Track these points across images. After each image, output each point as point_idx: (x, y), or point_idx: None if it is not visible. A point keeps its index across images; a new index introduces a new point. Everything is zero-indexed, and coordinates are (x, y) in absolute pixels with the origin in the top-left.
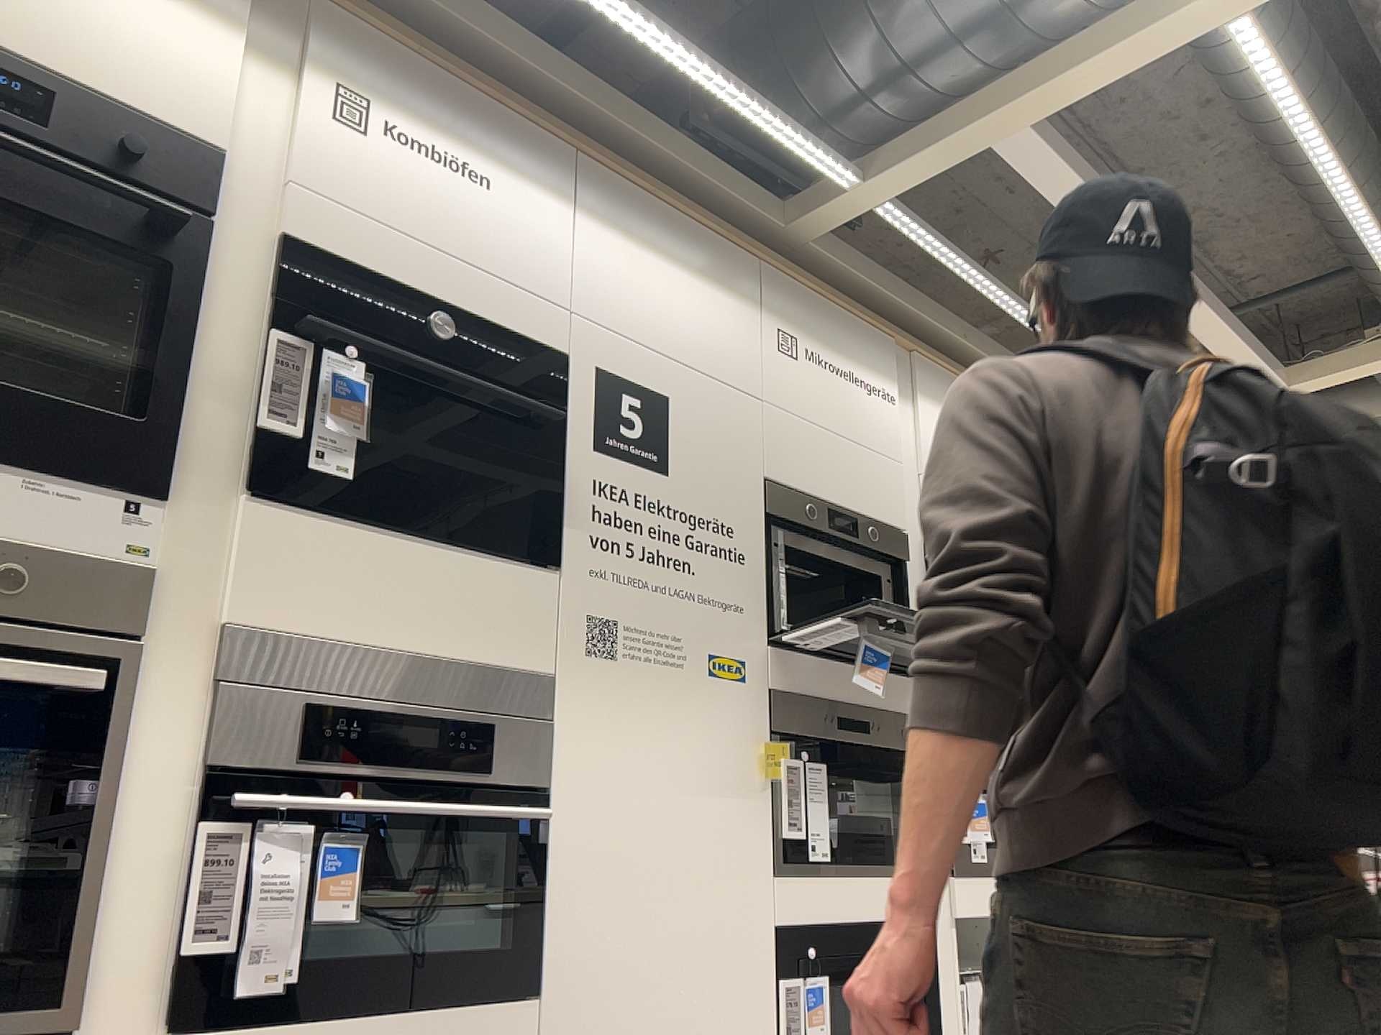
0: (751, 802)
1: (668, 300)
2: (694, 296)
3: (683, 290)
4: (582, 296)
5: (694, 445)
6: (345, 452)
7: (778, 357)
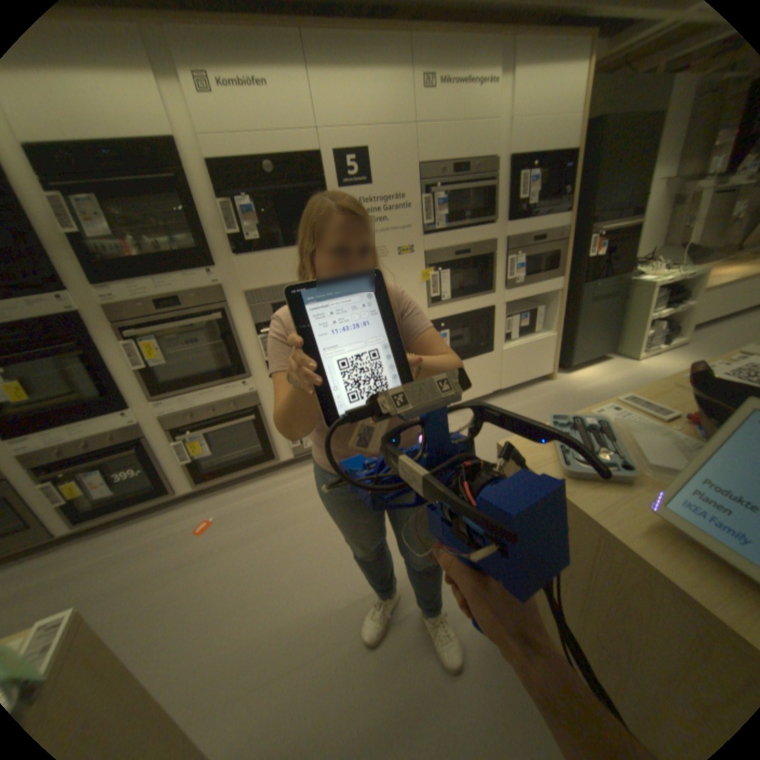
0: (420, 294)
1: (360, 88)
2: (374, 76)
3: (368, 76)
4: (316, 113)
5: (383, 163)
6: (250, 228)
7: (427, 87)
